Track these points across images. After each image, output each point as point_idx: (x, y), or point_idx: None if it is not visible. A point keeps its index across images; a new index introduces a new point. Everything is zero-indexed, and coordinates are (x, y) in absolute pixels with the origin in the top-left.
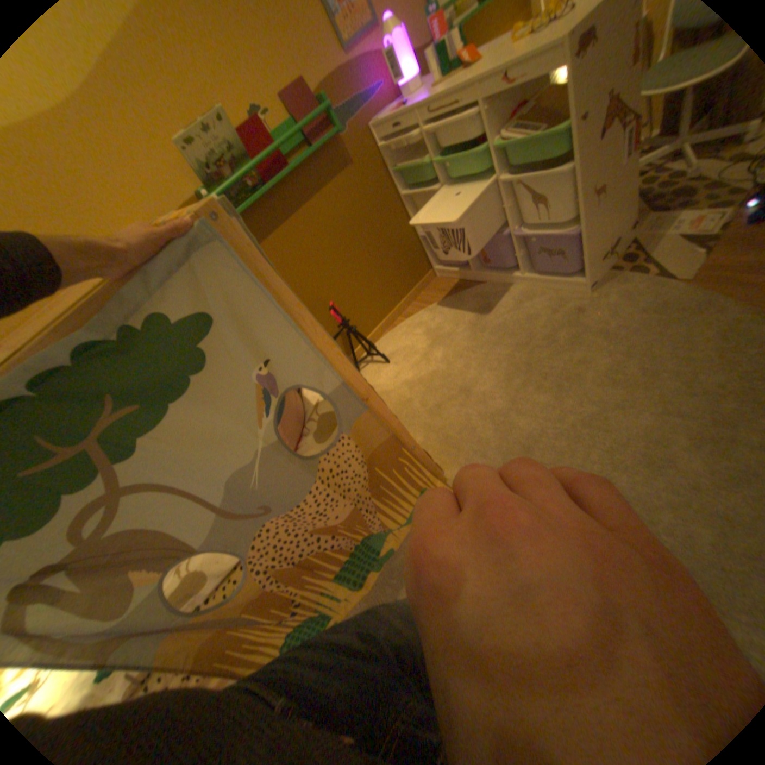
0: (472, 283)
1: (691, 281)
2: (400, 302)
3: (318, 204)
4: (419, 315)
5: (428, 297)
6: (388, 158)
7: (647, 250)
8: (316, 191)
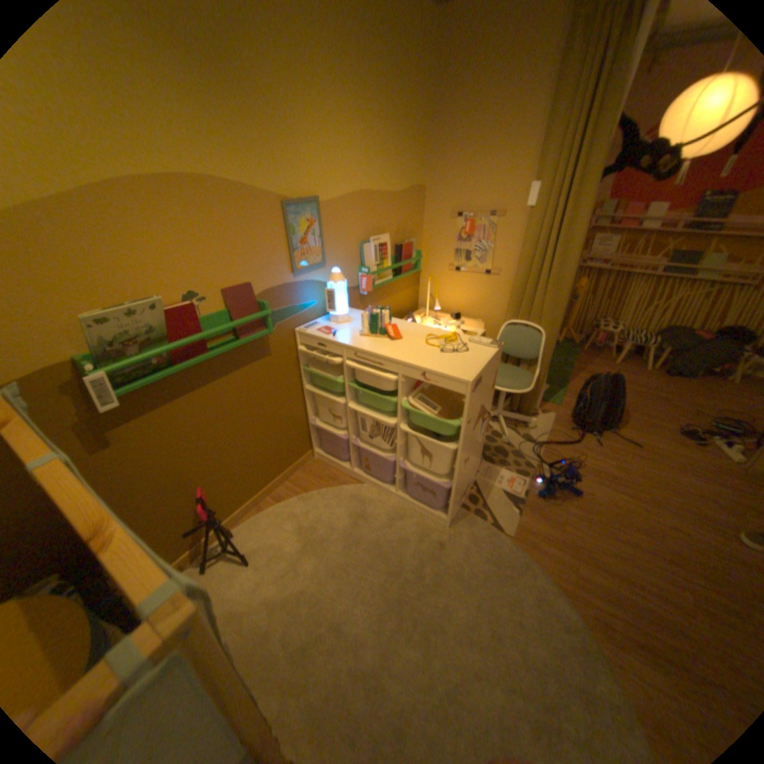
0: (348, 480)
1: (513, 540)
2: (273, 482)
3: (223, 386)
4: (292, 504)
5: (303, 482)
6: (303, 359)
7: (483, 497)
8: (226, 375)
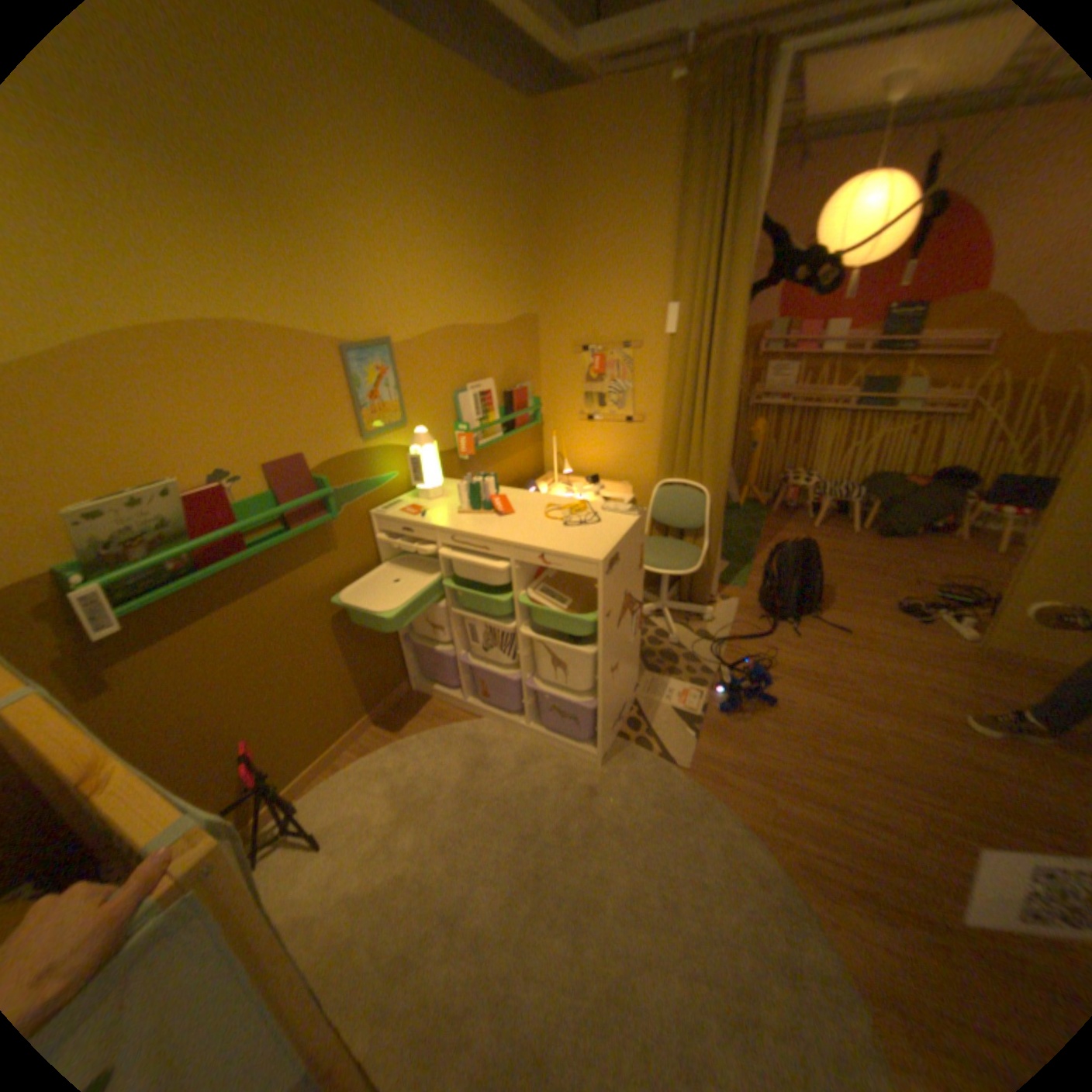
0: (460, 717)
1: (688, 774)
2: (352, 730)
3: (270, 596)
4: (381, 758)
5: (396, 726)
6: (384, 552)
7: (646, 720)
8: (273, 581)
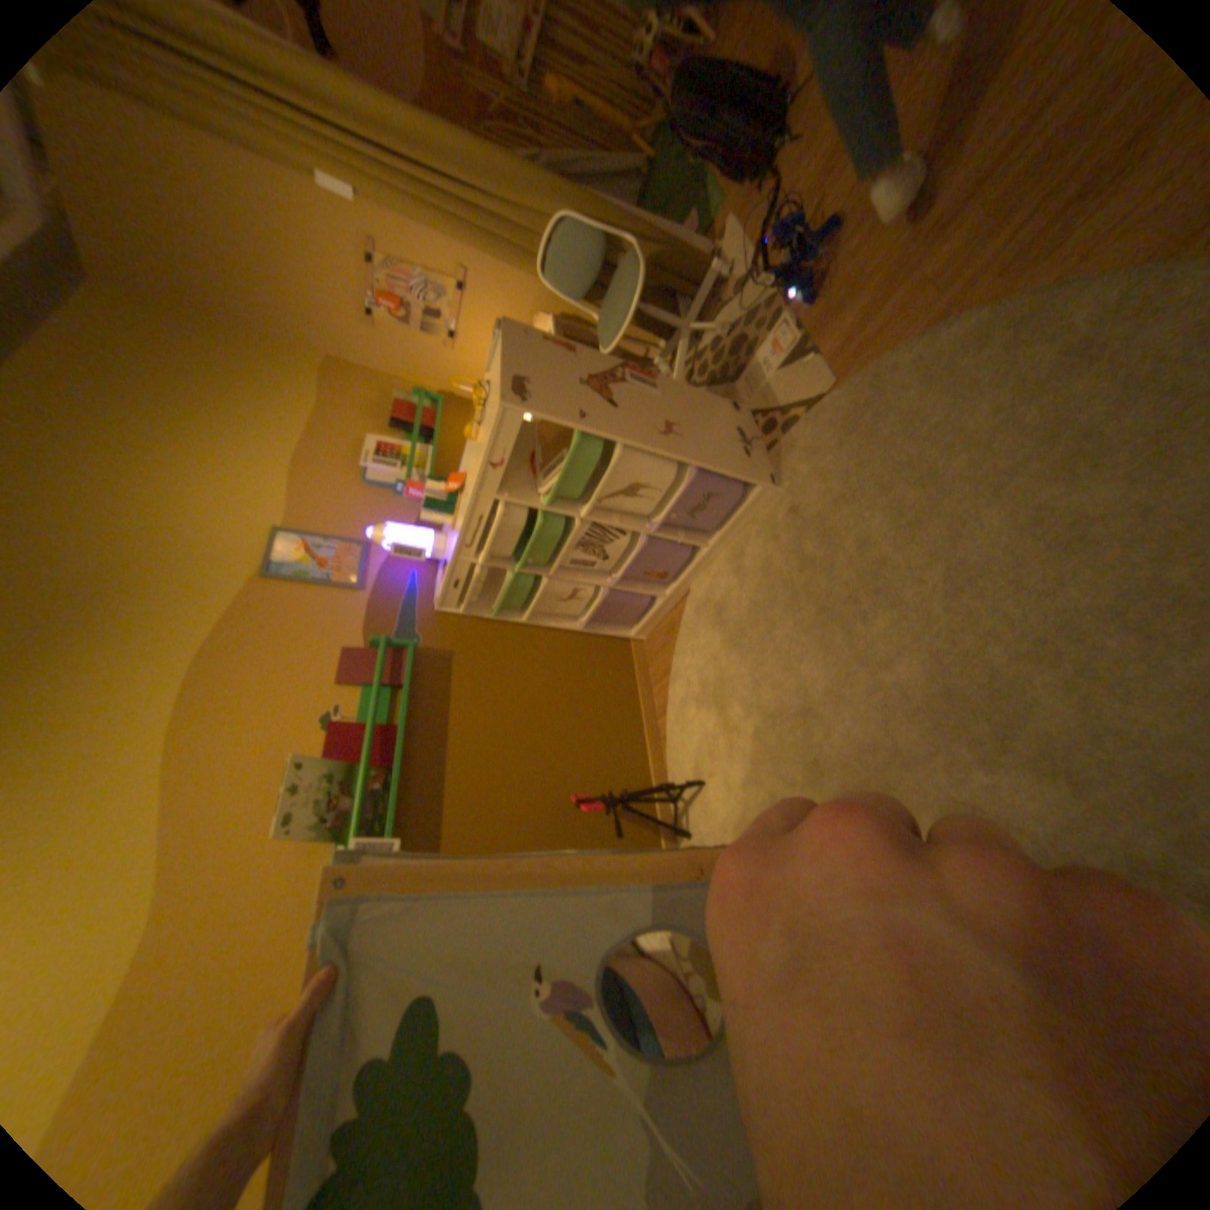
0: (683, 607)
1: (842, 380)
2: (644, 707)
3: (462, 723)
4: (676, 695)
5: (663, 668)
6: (483, 611)
7: (775, 406)
8: (450, 714)
